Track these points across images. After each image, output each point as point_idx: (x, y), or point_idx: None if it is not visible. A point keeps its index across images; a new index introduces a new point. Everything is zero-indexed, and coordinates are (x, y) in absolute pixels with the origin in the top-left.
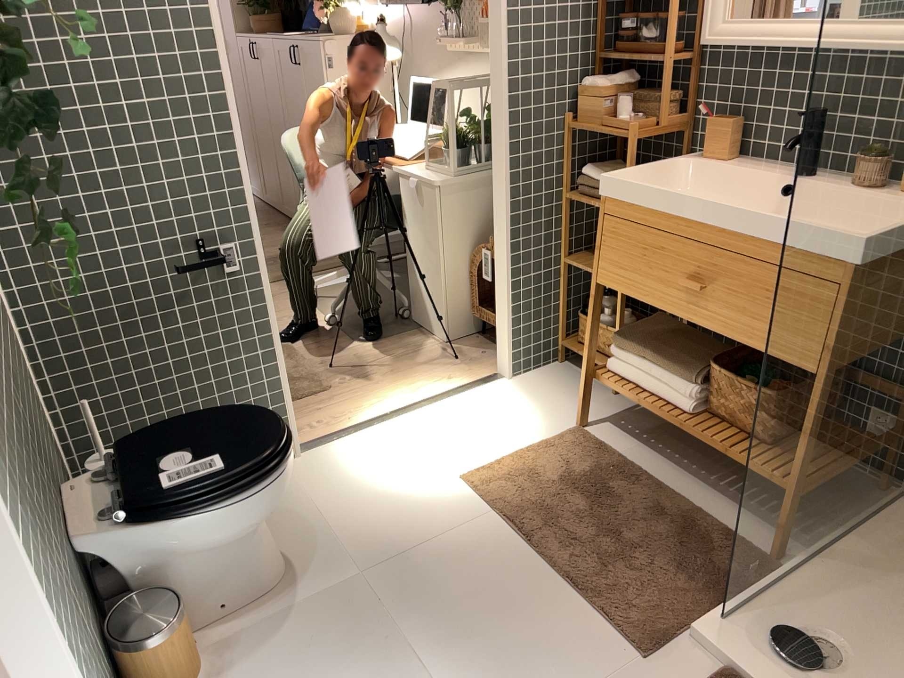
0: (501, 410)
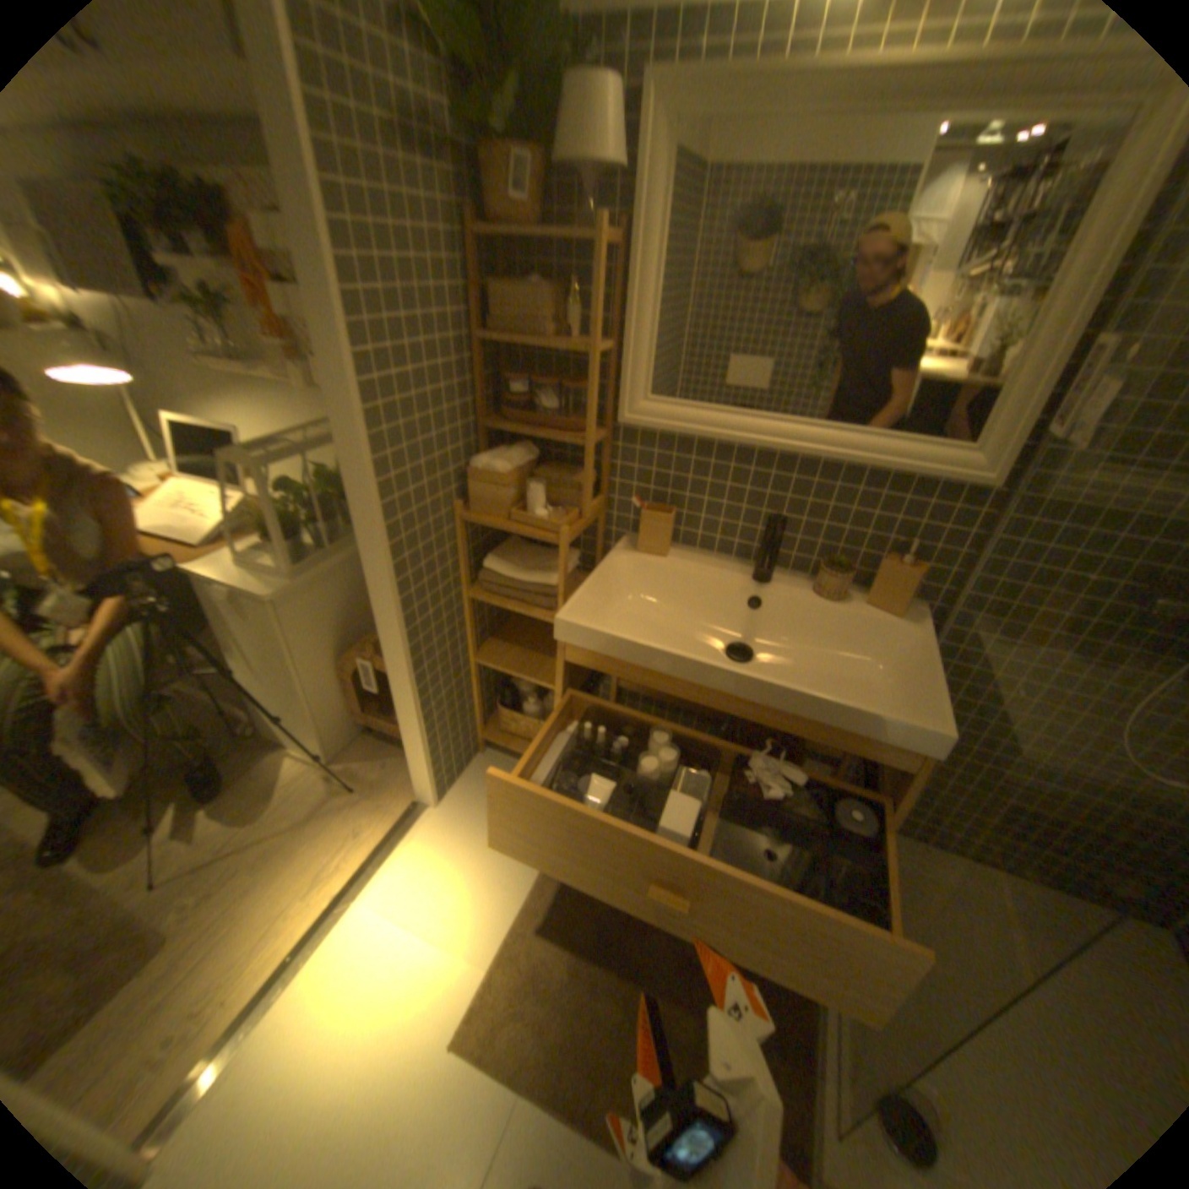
0: (447, 873)
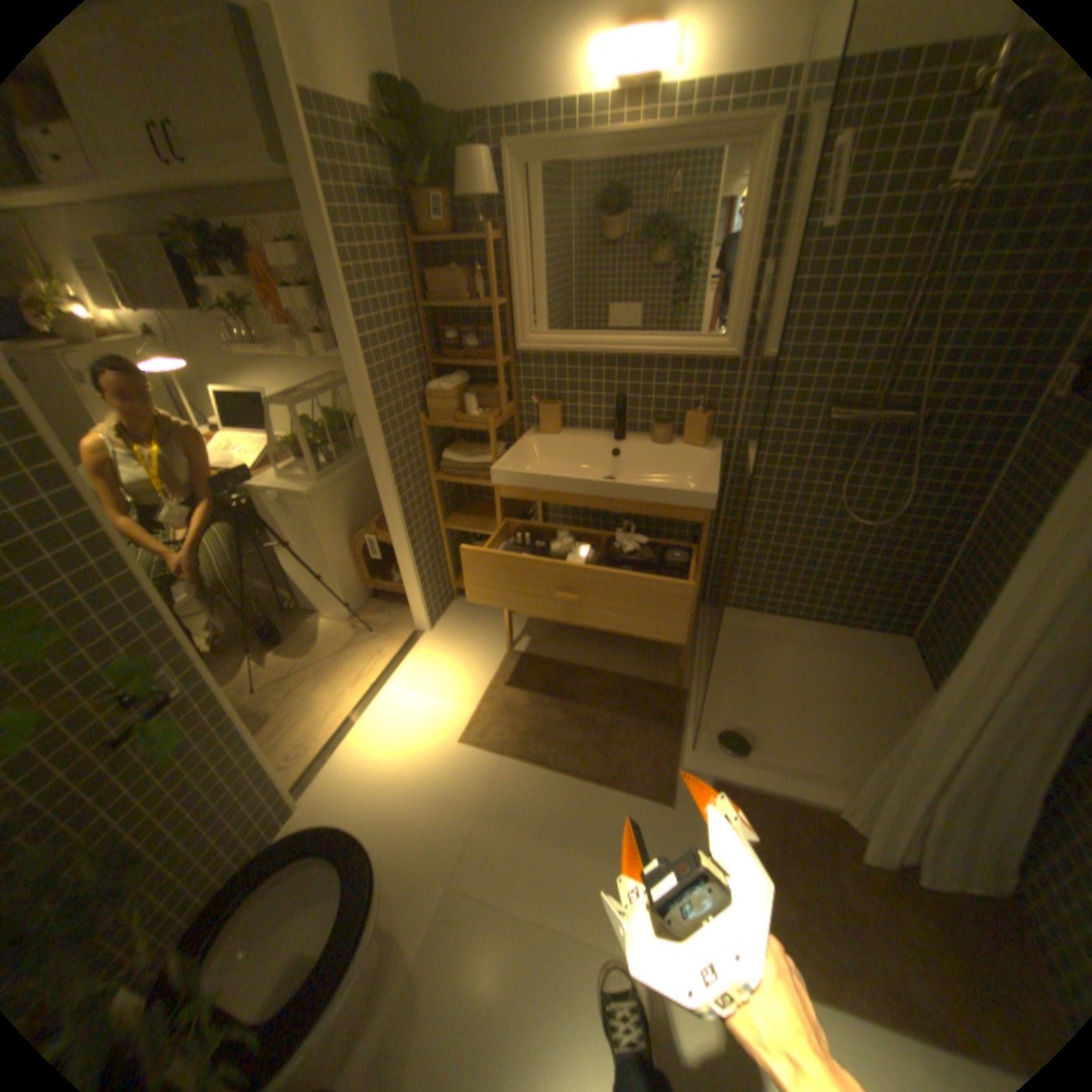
0: (443, 664)
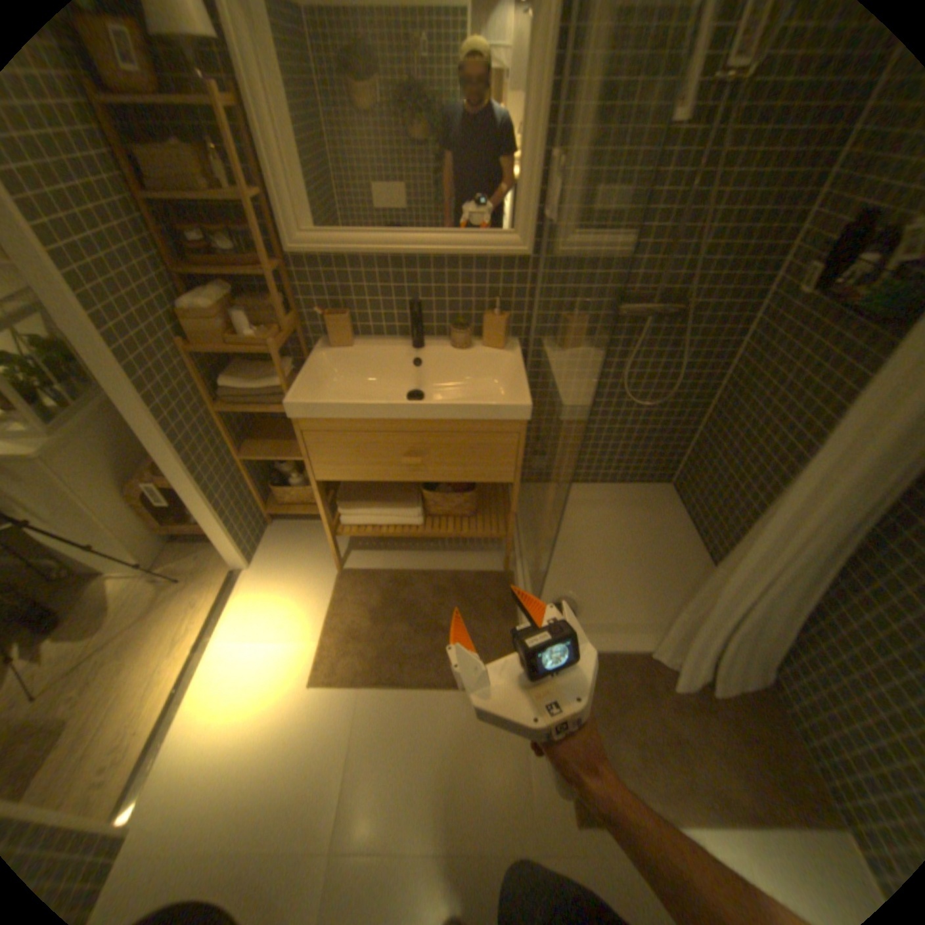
0: (272, 602)
